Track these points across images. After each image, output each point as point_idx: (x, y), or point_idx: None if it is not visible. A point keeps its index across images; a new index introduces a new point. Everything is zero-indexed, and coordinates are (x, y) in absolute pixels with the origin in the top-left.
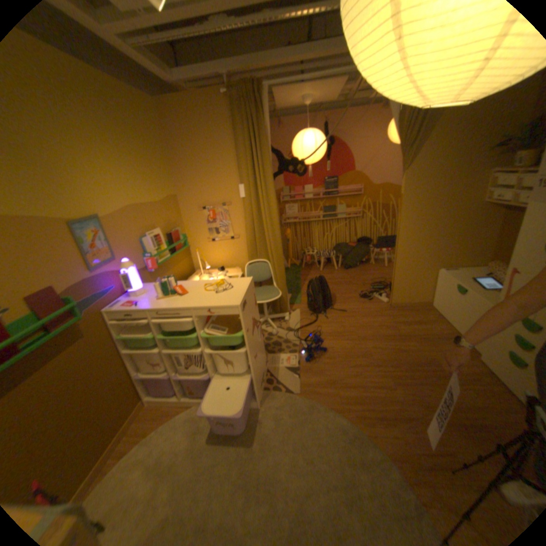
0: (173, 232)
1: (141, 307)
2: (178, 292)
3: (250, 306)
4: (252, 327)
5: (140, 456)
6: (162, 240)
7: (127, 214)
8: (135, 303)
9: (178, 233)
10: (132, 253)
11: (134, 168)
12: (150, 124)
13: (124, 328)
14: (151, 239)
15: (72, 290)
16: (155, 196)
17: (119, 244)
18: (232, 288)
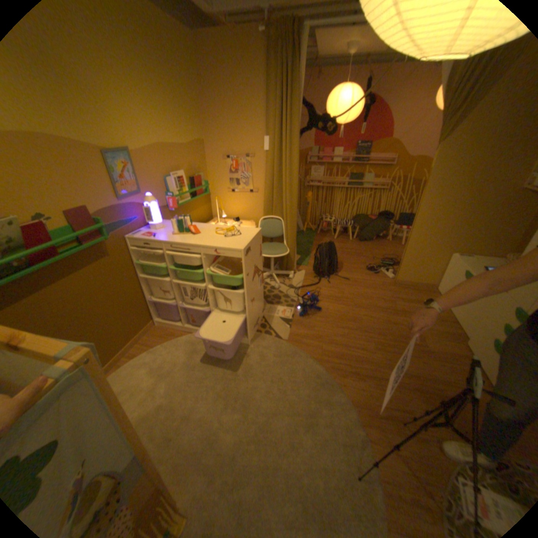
0: (196, 177)
1: (159, 239)
2: (192, 231)
3: (254, 254)
4: (253, 273)
5: (147, 359)
6: (185, 182)
7: (155, 152)
8: (154, 234)
9: (201, 178)
10: (156, 189)
11: (165, 106)
12: (185, 61)
13: (144, 255)
14: (175, 179)
15: (103, 213)
16: (183, 138)
17: (145, 179)
18: (241, 235)
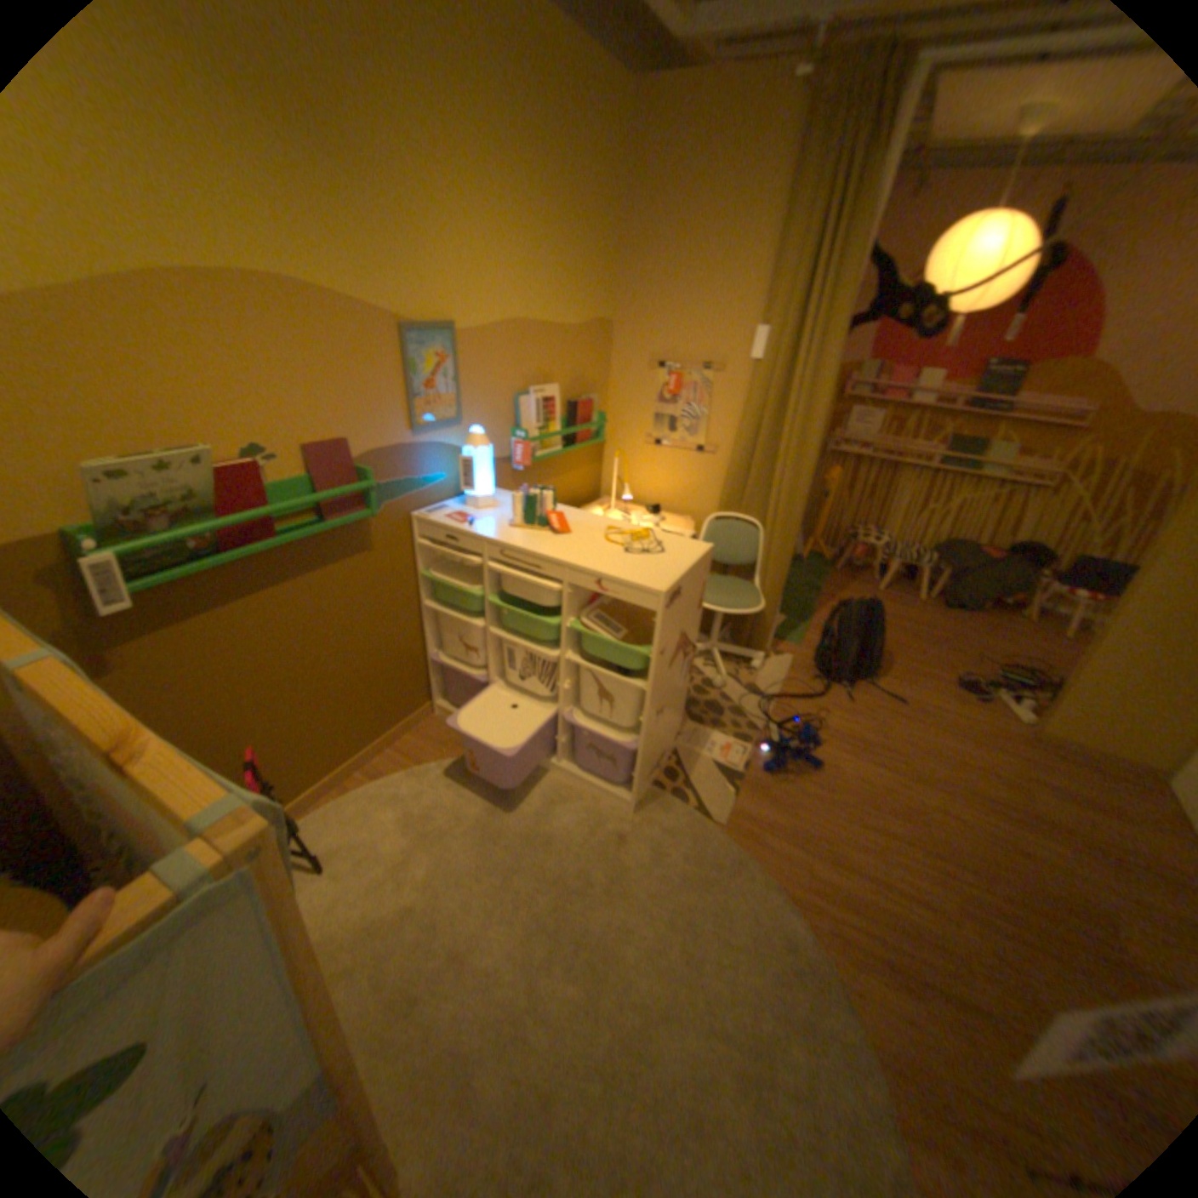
0: (583, 402)
1: (478, 531)
2: (552, 525)
3: (686, 604)
4: (674, 649)
5: (404, 790)
6: (556, 410)
7: (507, 338)
8: (471, 519)
9: (591, 406)
10: (493, 420)
11: (548, 240)
12: (609, 143)
13: (441, 559)
14: (537, 403)
15: (376, 458)
16: (571, 313)
17: (475, 396)
18: (661, 554)
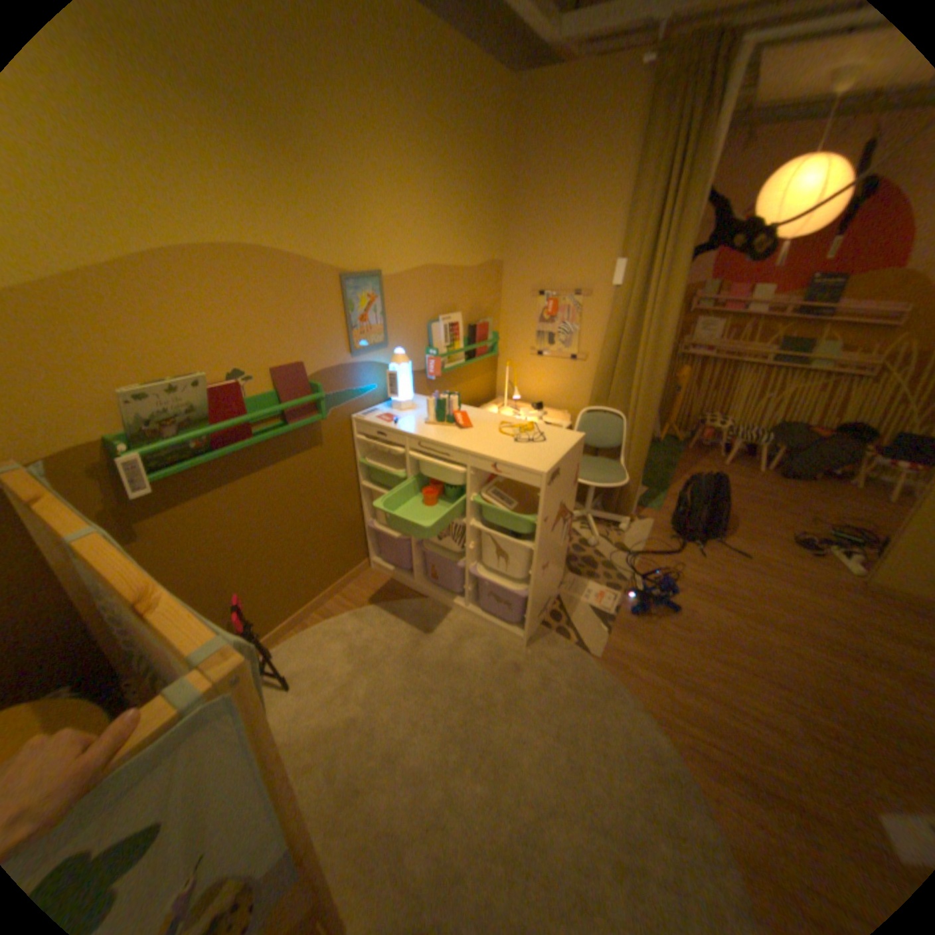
0: (480, 325)
1: (402, 428)
2: (458, 422)
3: (564, 481)
4: (555, 517)
5: (349, 626)
6: (460, 332)
7: (422, 279)
8: (396, 419)
9: (487, 327)
10: (412, 342)
11: (451, 204)
12: (497, 126)
13: (374, 450)
14: (445, 327)
15: (325, 375)
16: (470, 258)
17: (398, 325)
18: (544, 442)
